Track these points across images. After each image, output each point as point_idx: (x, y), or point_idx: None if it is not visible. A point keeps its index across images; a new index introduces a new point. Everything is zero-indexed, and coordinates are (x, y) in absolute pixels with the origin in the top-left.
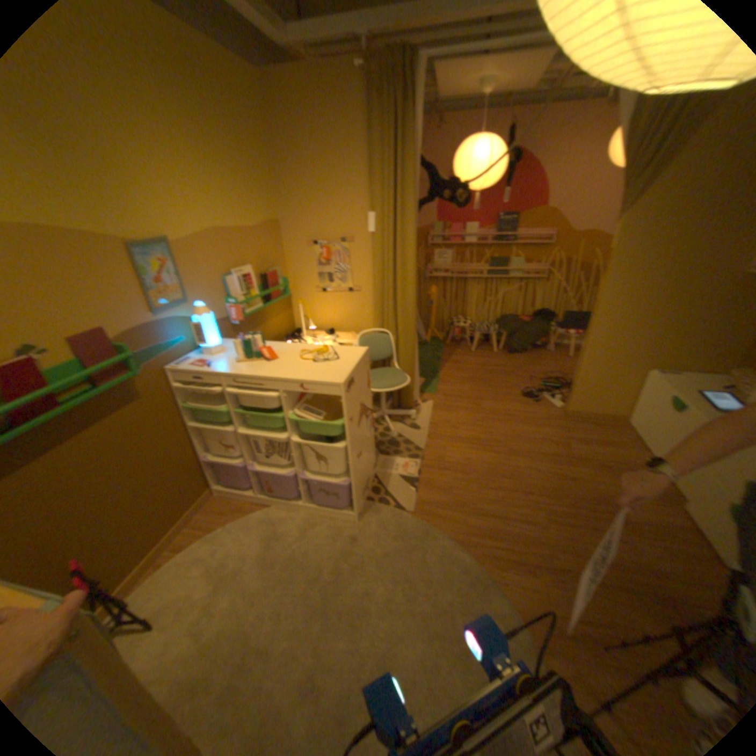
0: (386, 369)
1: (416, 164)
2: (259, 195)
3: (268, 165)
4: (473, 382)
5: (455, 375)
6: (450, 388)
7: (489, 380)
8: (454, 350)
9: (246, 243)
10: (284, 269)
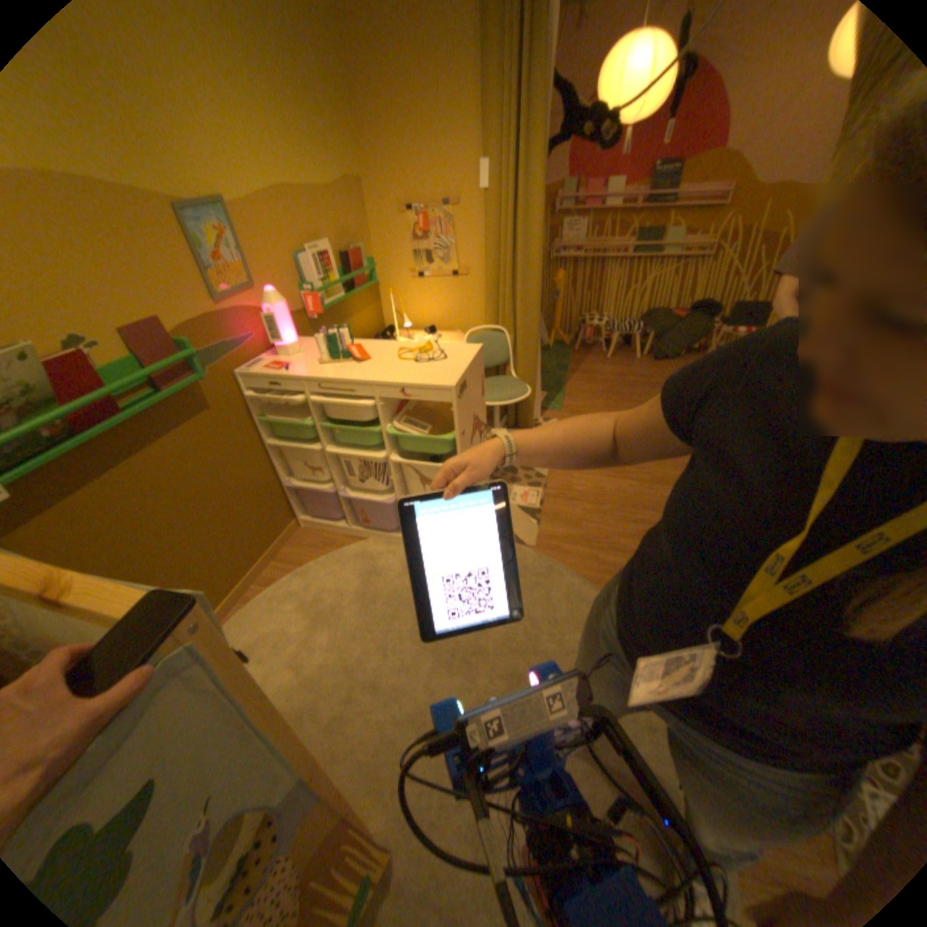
0: (500, 377)
1: (548, 80)
2: (331, 137)
3: (341, 91)
4: (608, 396)
5: (585, 388)
6: (578, 404)
7: (629, 394)
8: (583, 356)
9: (318, 207)
10: (367, 246)
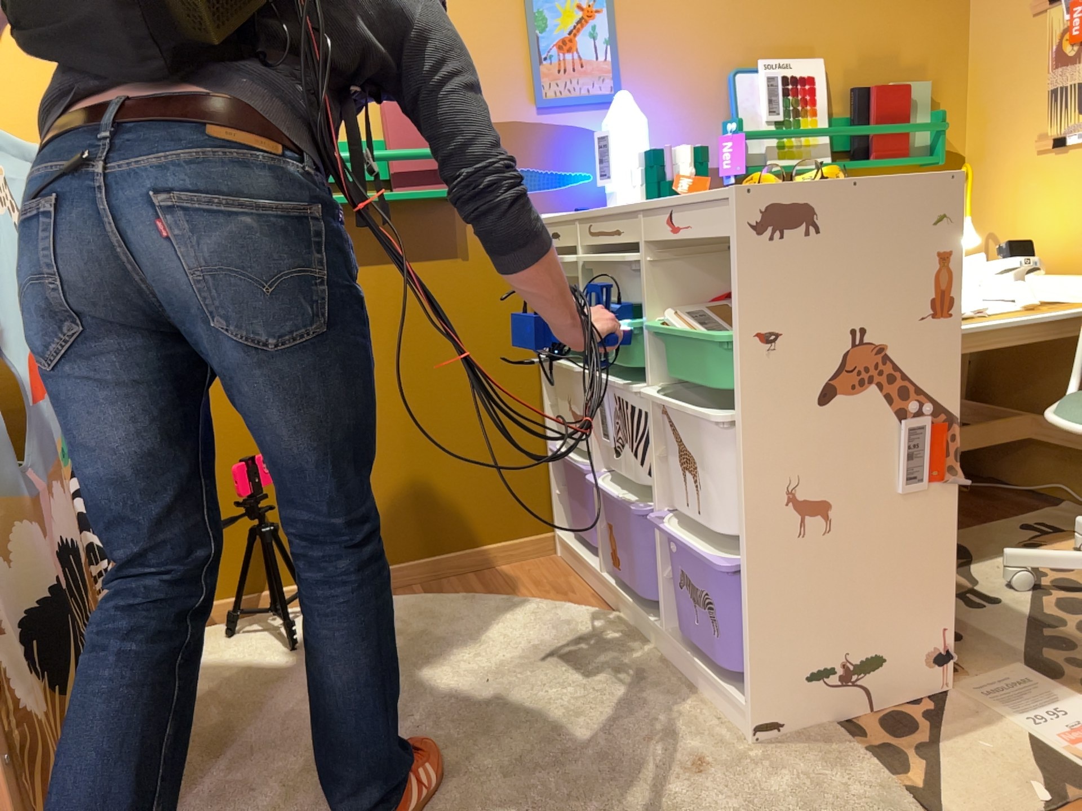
0: None
1: None
2: None
3: None
4: None
5: None
6: None
7: None
8: None
9: (824, 7)
10: (953, 96)
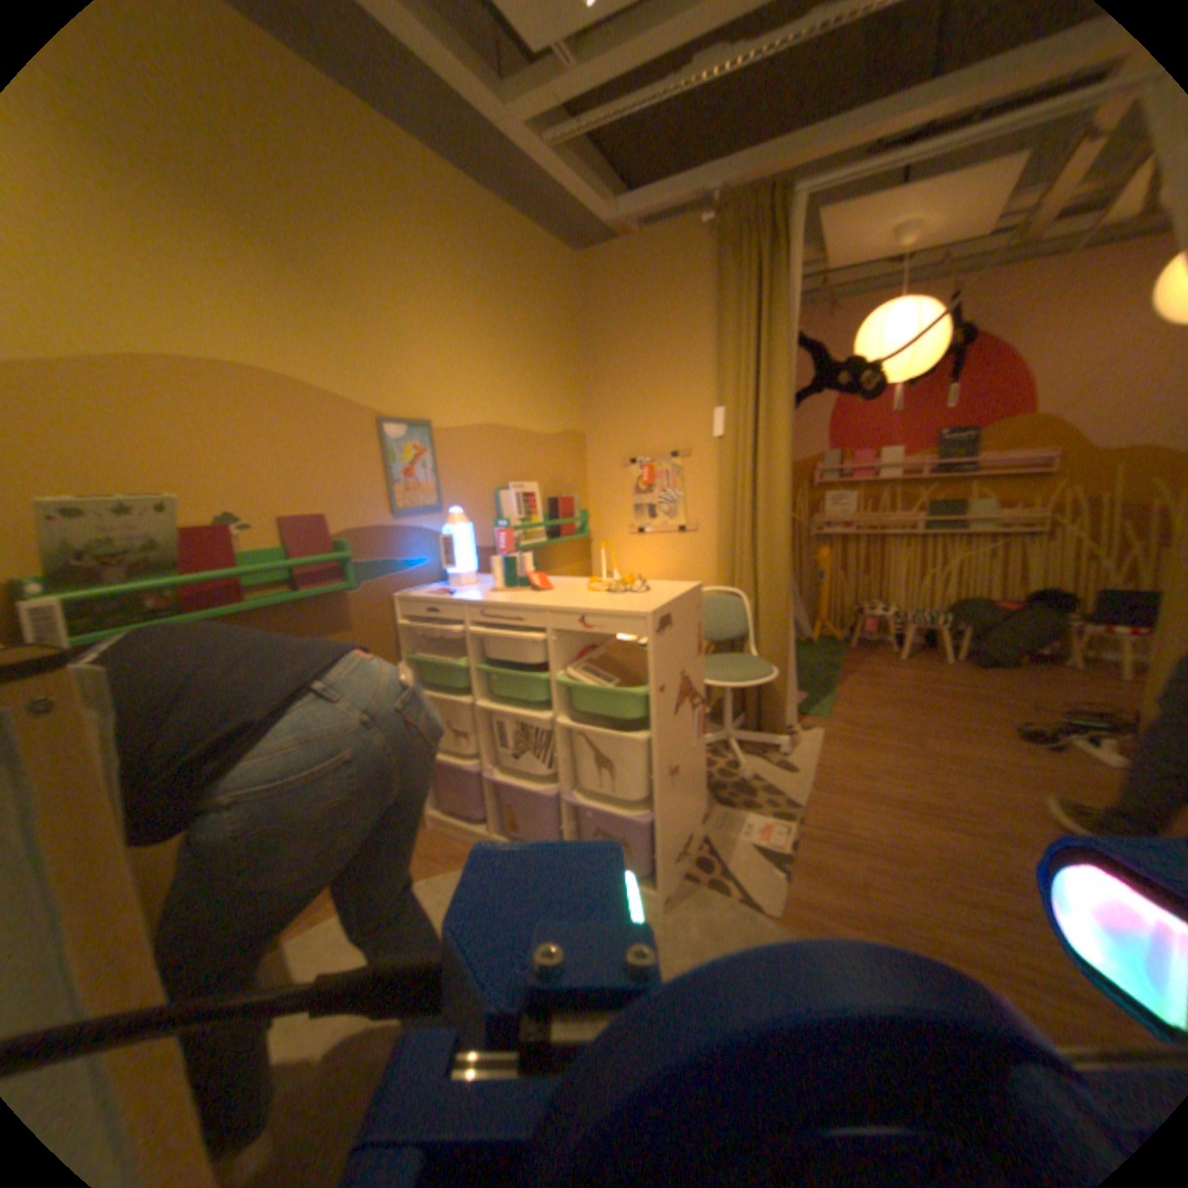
0: (736, 654)
1: (792, 330)
2: (559, 394)
3: (577, 360)
4: (907, 708)
5: (870, 694)
6: (859, 713)
7: (941, 707)
8: (865, 656)
9: (534, 452)
10: (584, 500)
